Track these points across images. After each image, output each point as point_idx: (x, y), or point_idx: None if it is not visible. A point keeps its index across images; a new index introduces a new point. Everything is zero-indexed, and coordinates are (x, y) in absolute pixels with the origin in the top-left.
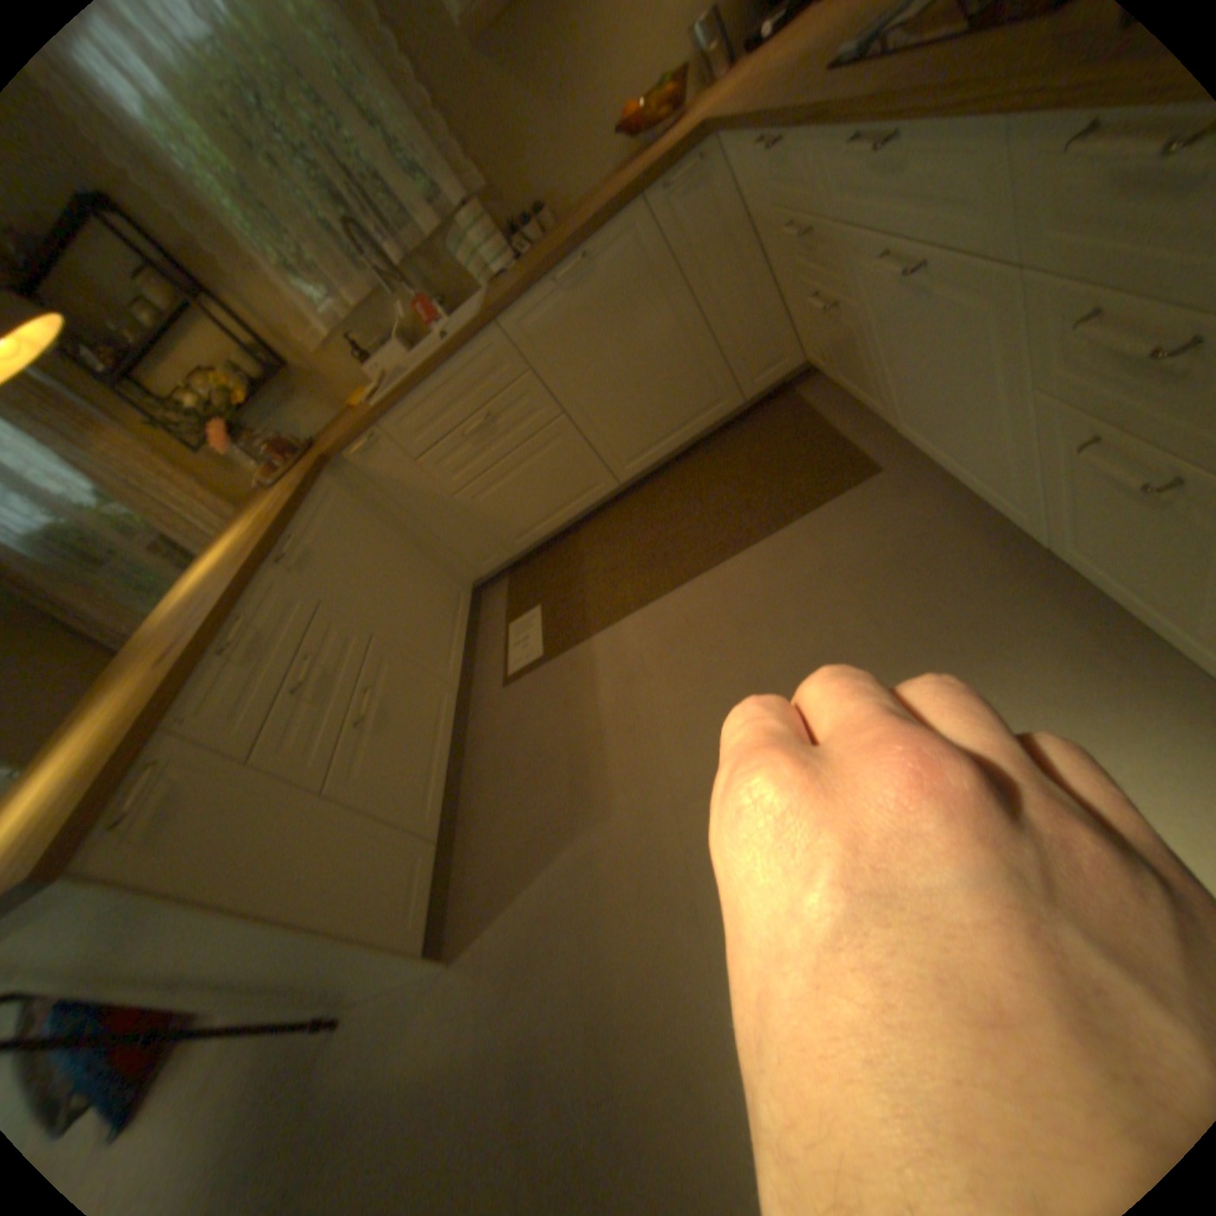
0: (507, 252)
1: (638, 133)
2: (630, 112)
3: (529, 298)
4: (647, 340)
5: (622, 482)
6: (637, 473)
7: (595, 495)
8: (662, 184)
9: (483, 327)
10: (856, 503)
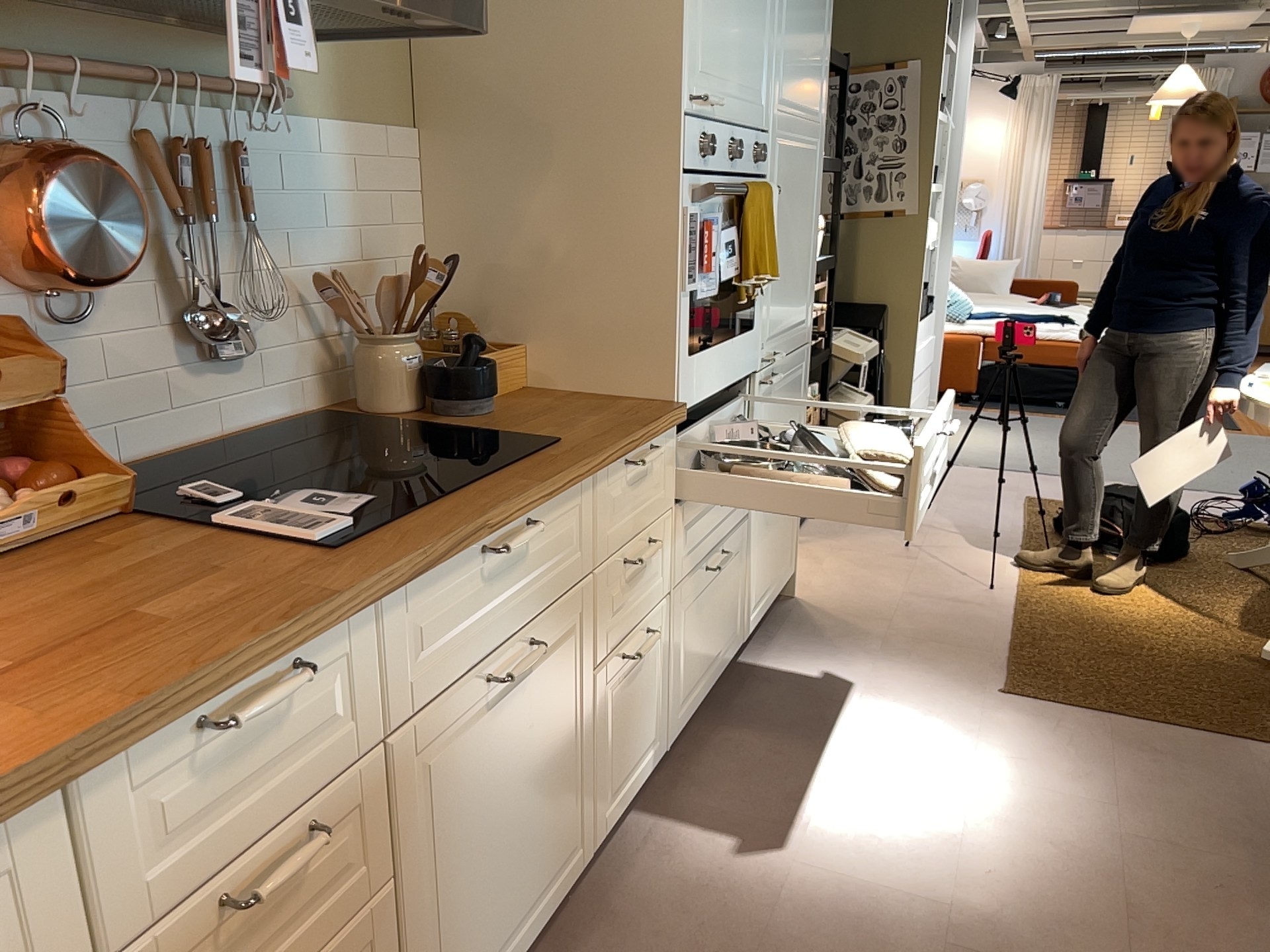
0: None
1: None
2: None
3: None
4: None
5: None
6: None
7: None
8: None
9: None
10: None
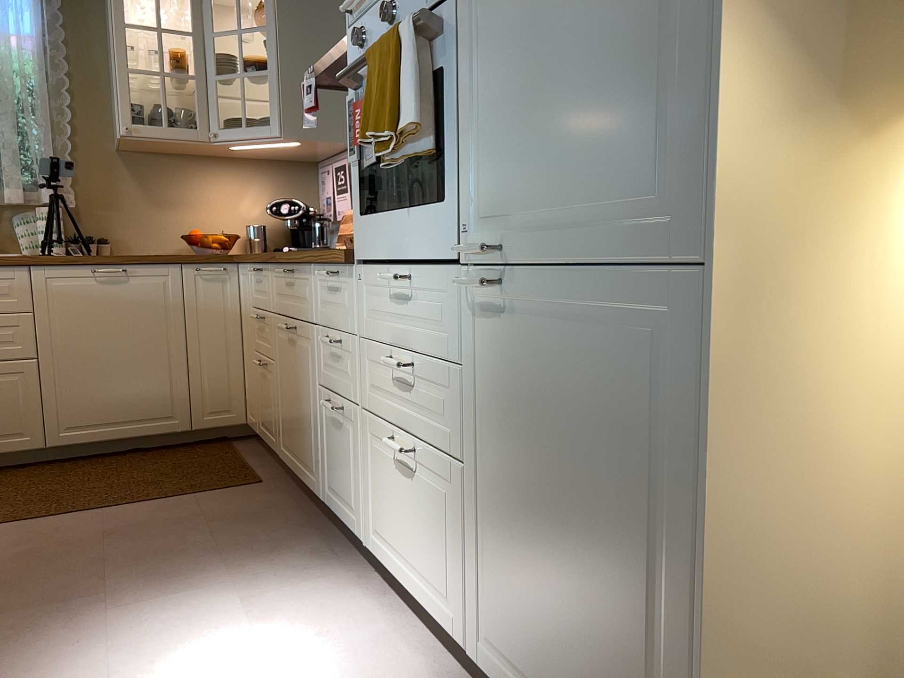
0: (61, 248)
1: (194, 249)
2: (195, 237)
3: (66, 270)
4: (137, 345)
5: (47, 448)
6: (66, 445)
7: (11, 446)
8: (194, 267)
9: (15, 265)
10: (235, 494)
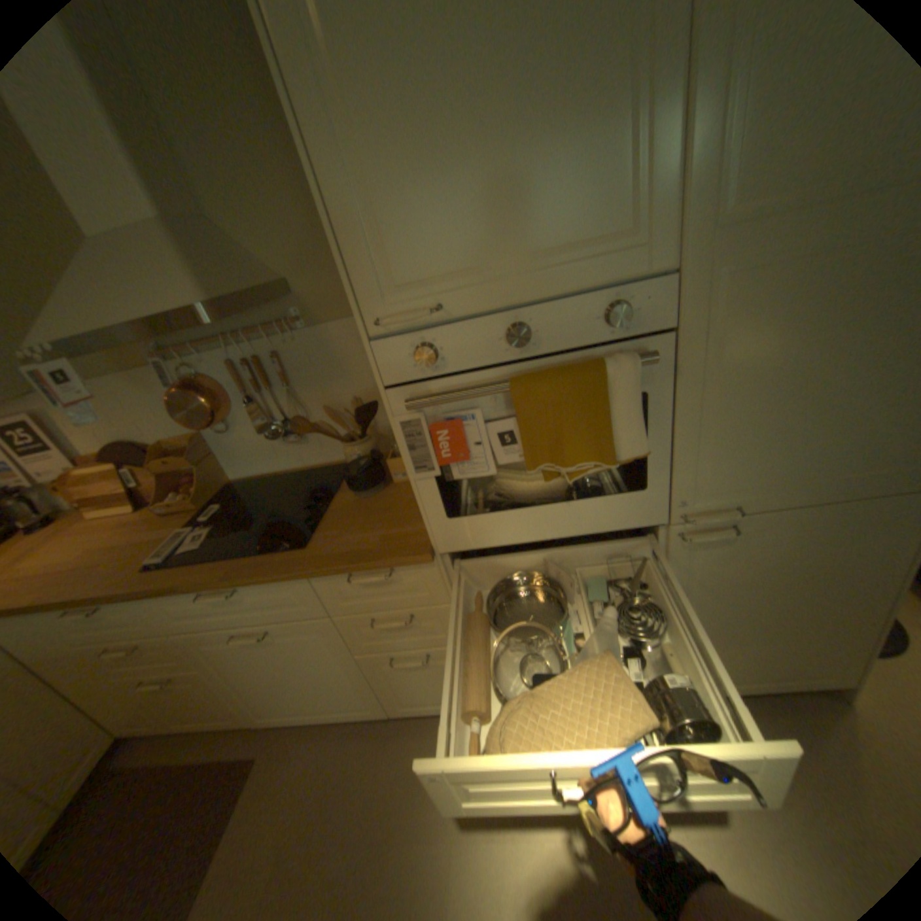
0: None
1: None
2: None
3: None
4: None
5: None
6: None
7: None
8: None
9: None
10: (256, 795)
